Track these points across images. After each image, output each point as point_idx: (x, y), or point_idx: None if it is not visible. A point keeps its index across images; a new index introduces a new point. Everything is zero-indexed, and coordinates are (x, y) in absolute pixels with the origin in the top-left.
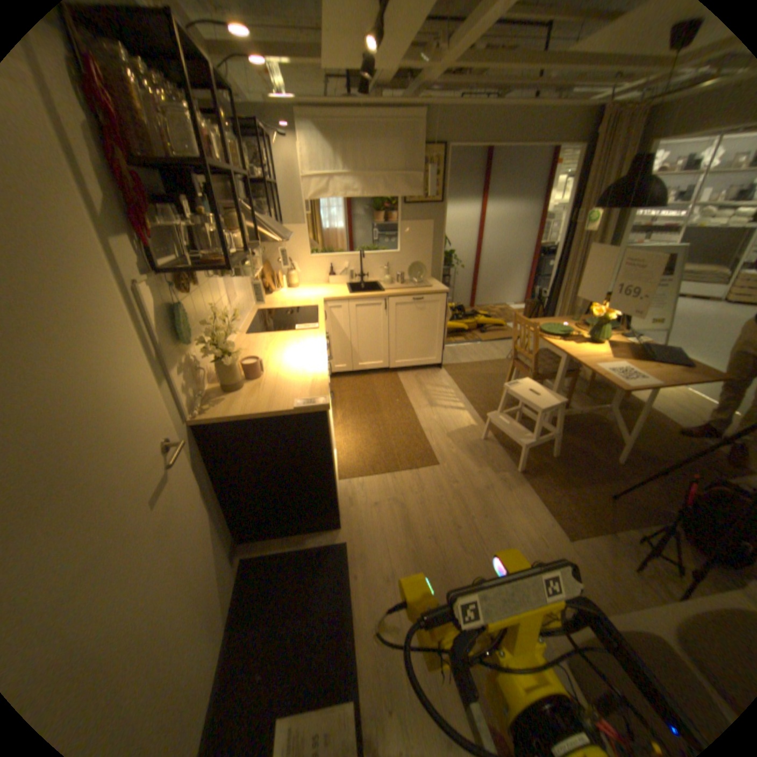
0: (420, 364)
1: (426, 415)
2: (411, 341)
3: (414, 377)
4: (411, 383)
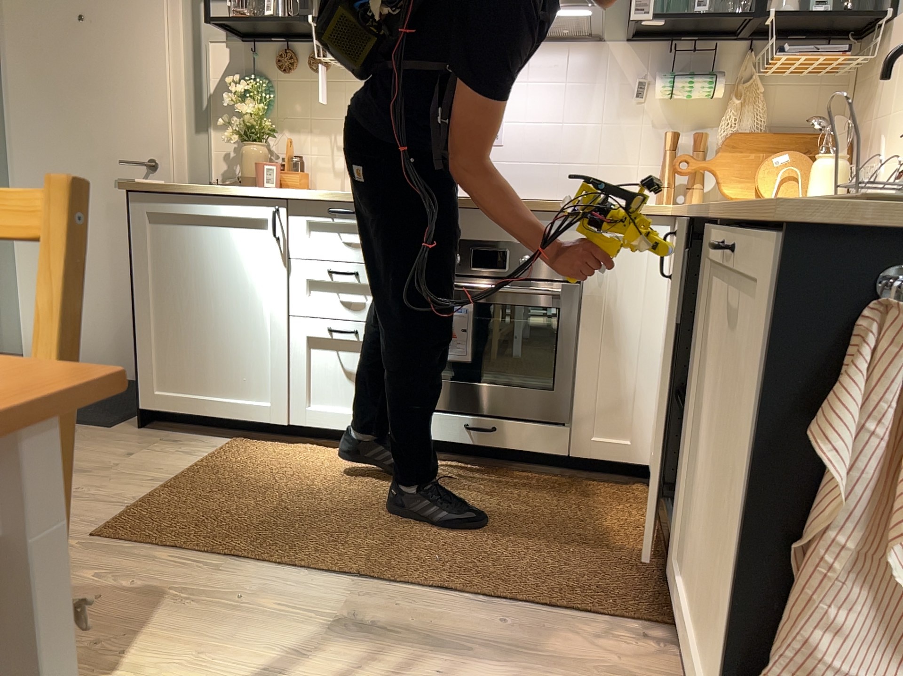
0: (695, 674)
1: (298, 589)
2: (710, 500)
3: (620, 671)
4: (552, 637)
